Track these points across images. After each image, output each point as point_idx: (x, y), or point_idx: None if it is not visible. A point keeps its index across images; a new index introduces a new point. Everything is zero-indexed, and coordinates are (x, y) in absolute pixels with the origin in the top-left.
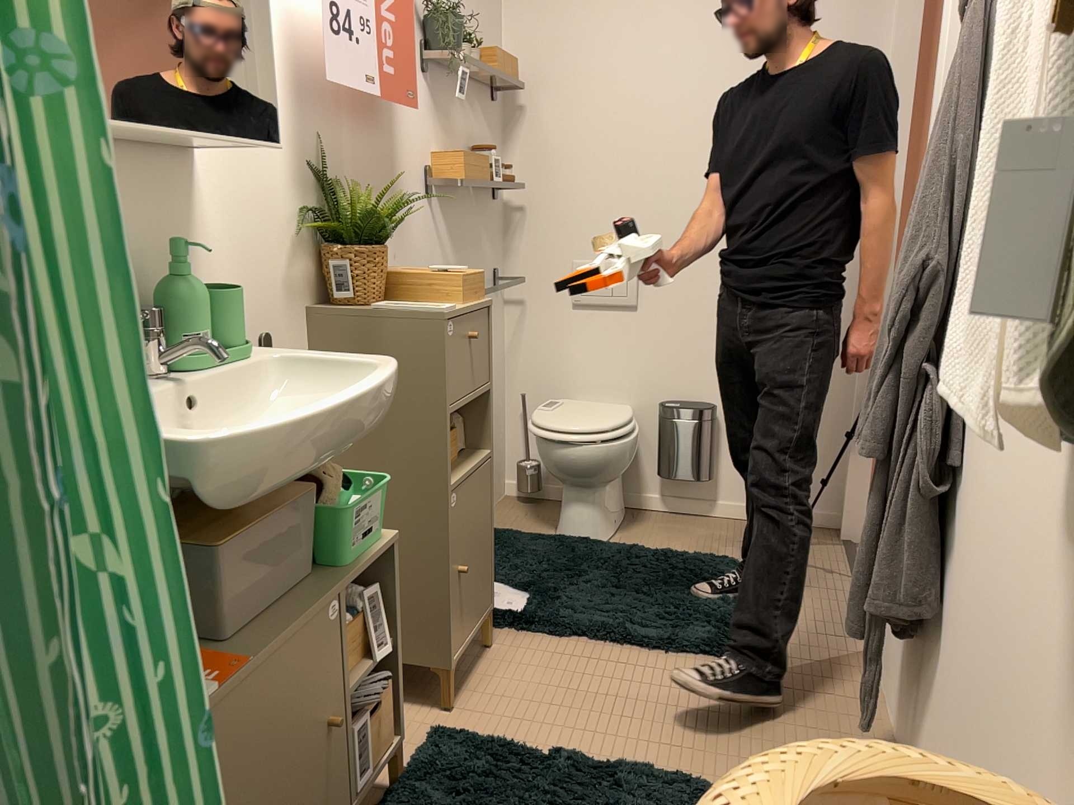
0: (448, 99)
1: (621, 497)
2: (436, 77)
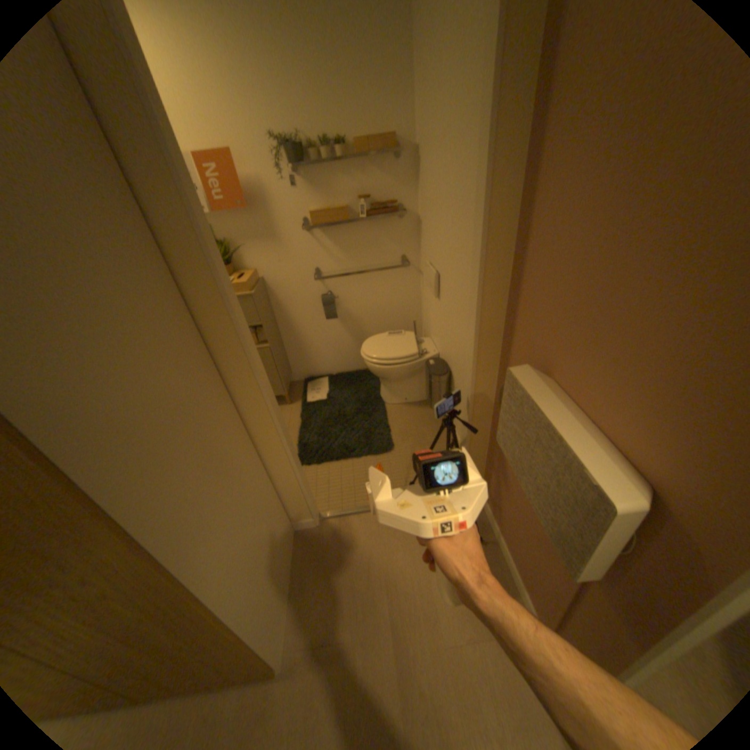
0: (324, 174)
1: (418, 390)
2: (307, 167)
